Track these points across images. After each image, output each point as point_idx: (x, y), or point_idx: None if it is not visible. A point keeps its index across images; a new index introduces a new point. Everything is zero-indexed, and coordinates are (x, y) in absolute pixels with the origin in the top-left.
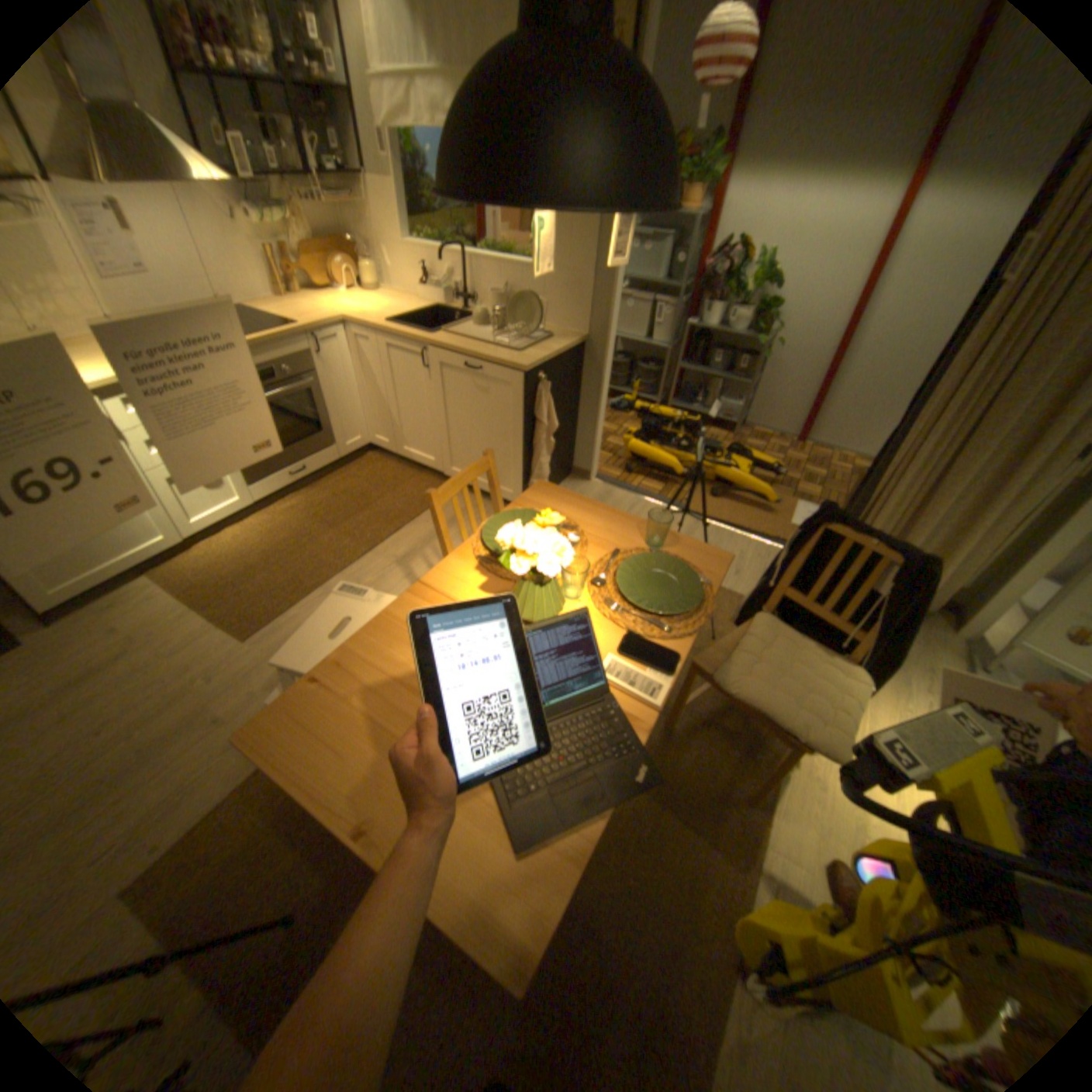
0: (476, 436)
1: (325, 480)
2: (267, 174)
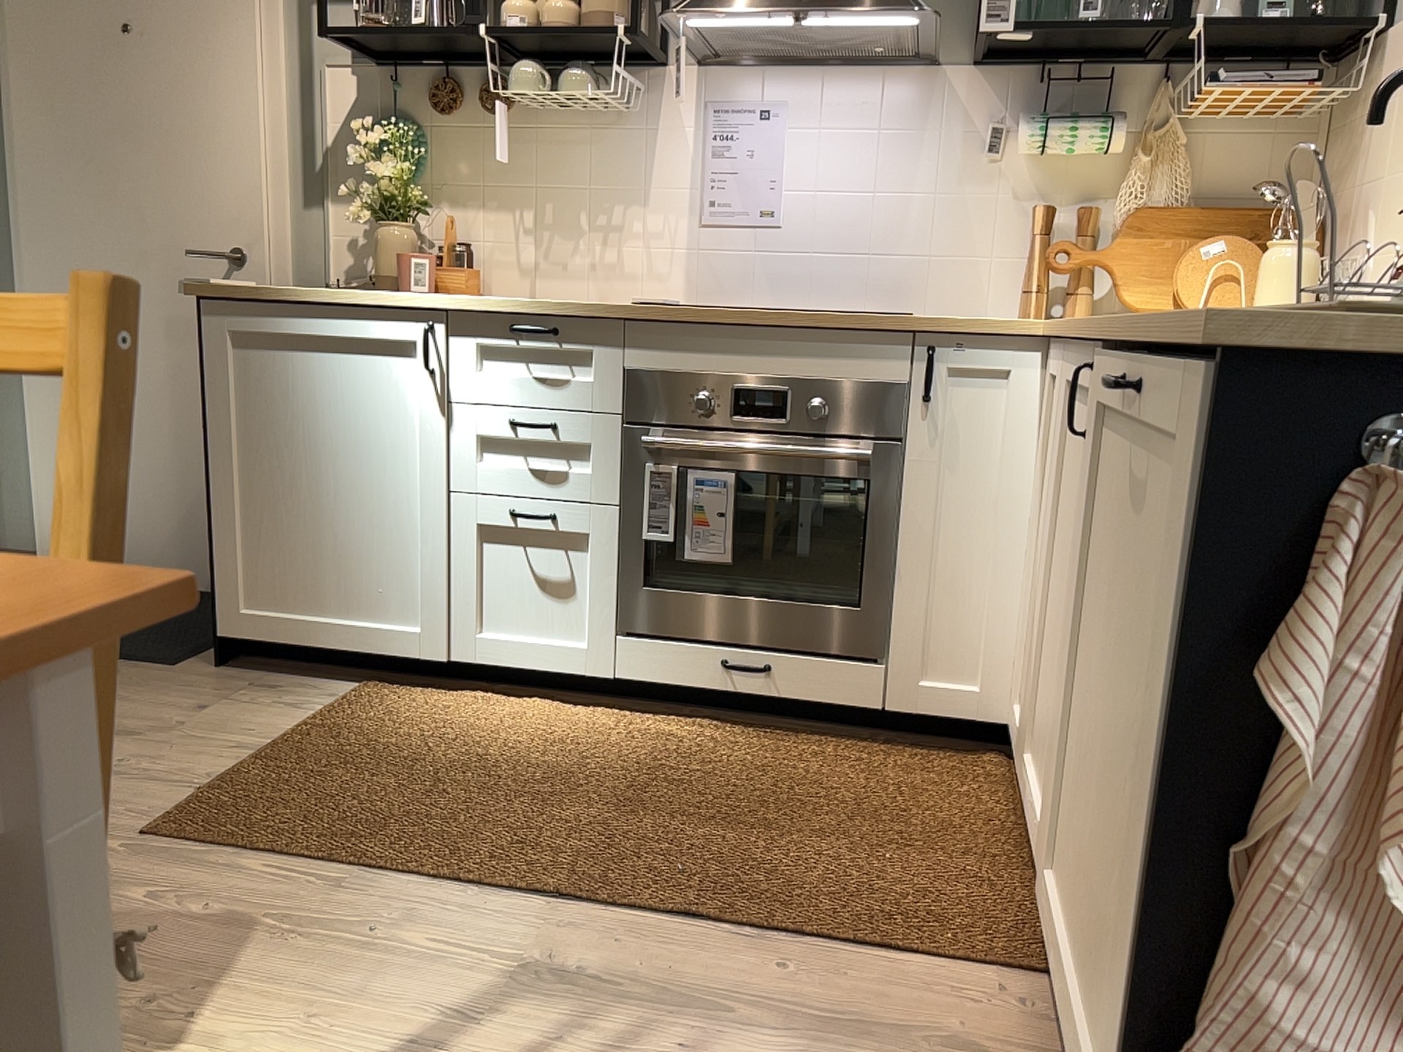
0: (1111, 749)
1: (815, 742)
2: (1052, 27)
